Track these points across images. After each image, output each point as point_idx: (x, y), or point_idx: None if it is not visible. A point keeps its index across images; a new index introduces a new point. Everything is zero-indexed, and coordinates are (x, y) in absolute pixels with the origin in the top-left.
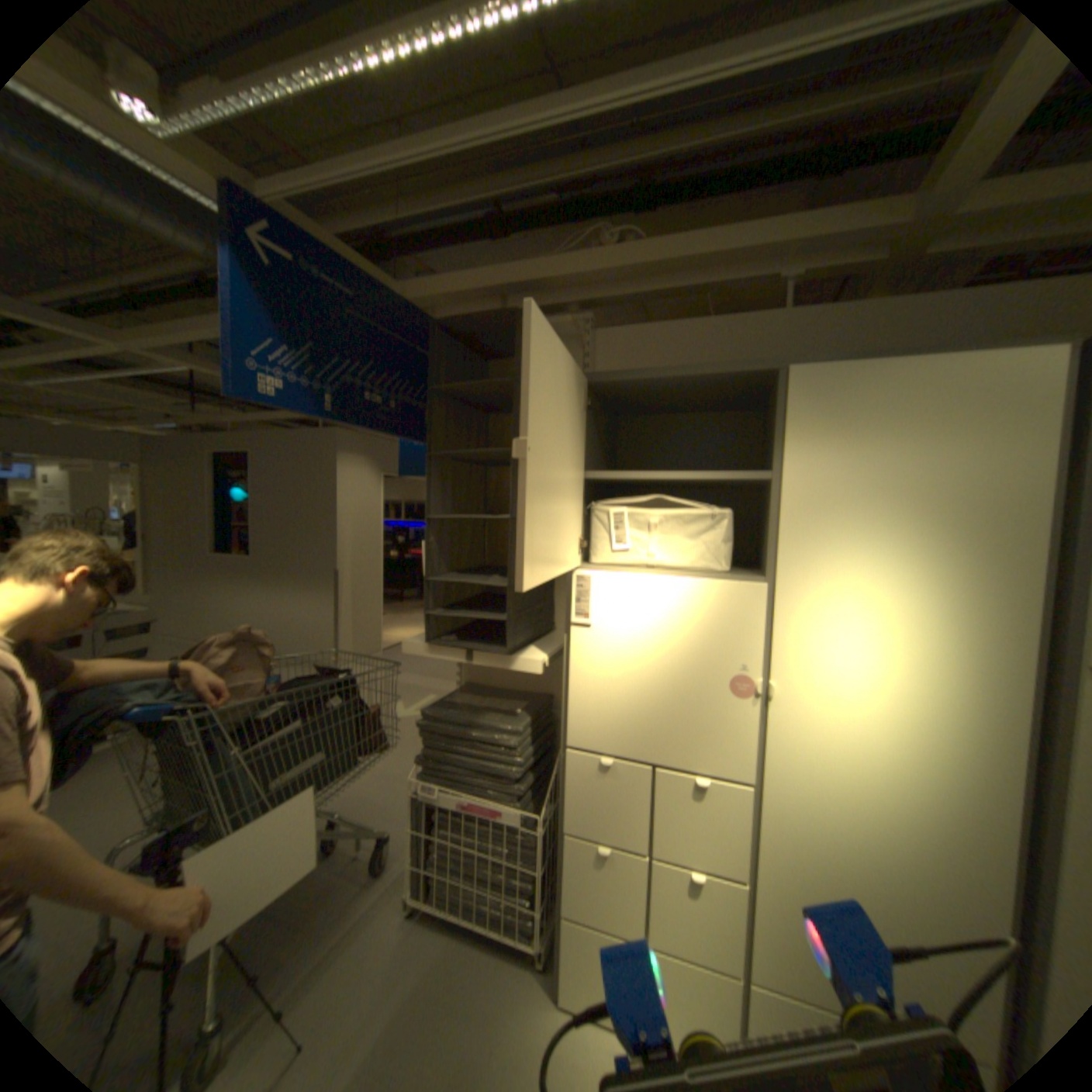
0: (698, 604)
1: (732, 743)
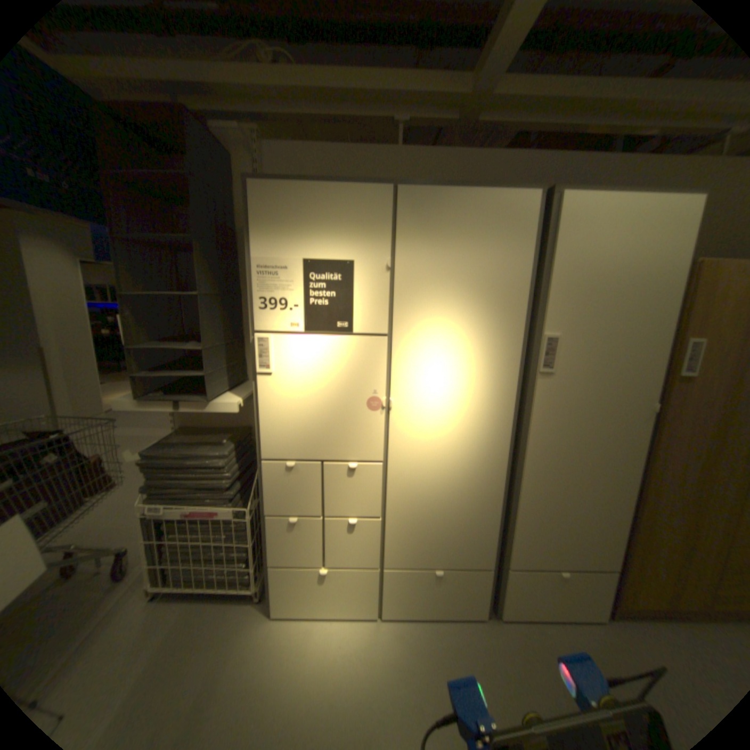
0: (345, 353)
1: (369, 438)
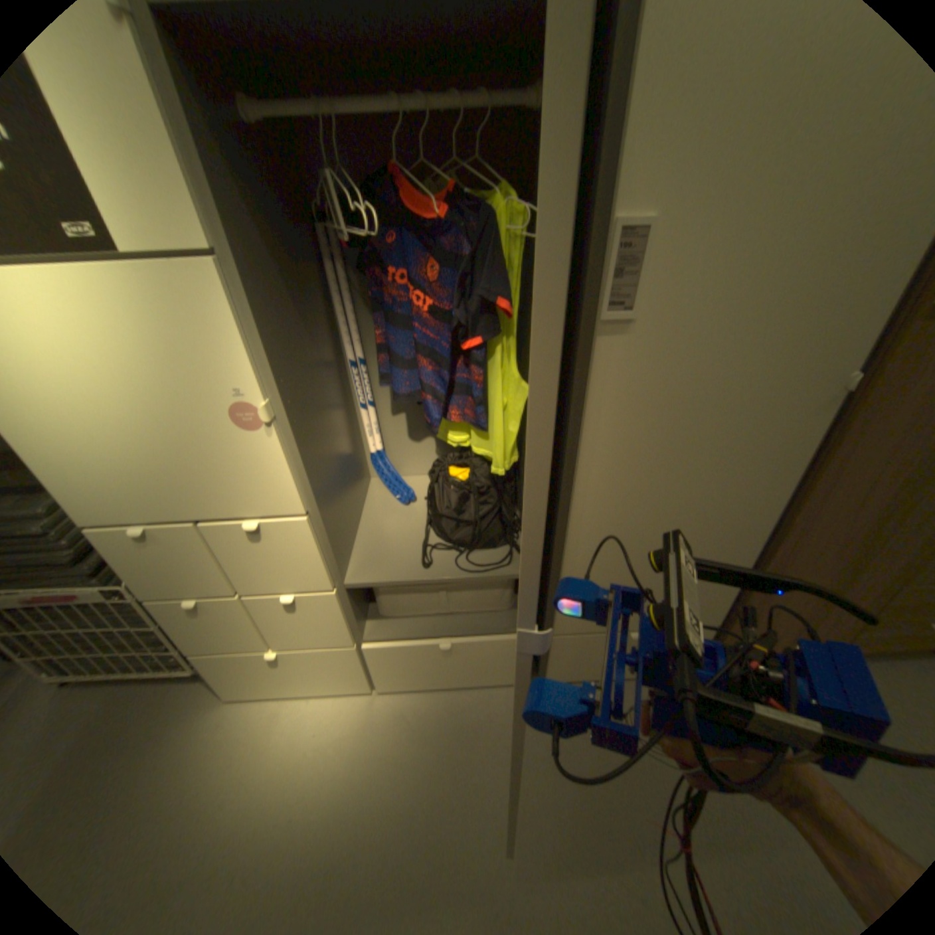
0: (127, 306)
1: (265, 479)
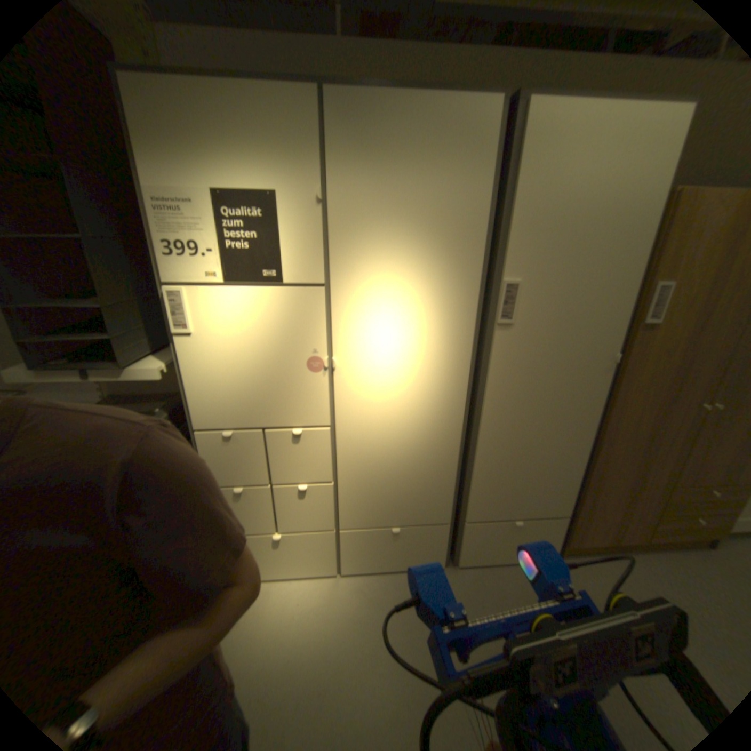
0: (276, 307)
1: (313, 402)
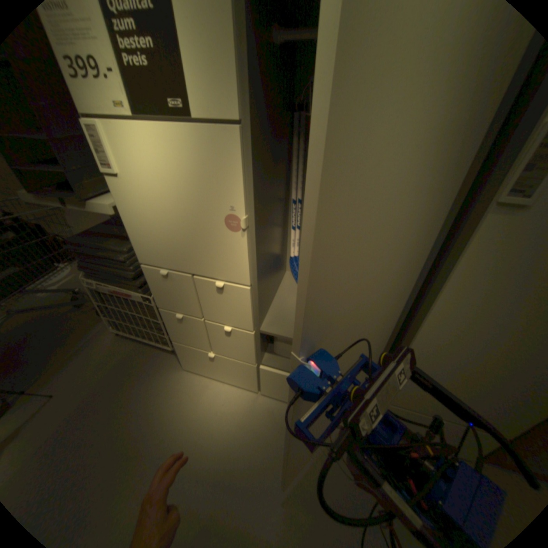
0: (188, 150)
1: (234, 261)
